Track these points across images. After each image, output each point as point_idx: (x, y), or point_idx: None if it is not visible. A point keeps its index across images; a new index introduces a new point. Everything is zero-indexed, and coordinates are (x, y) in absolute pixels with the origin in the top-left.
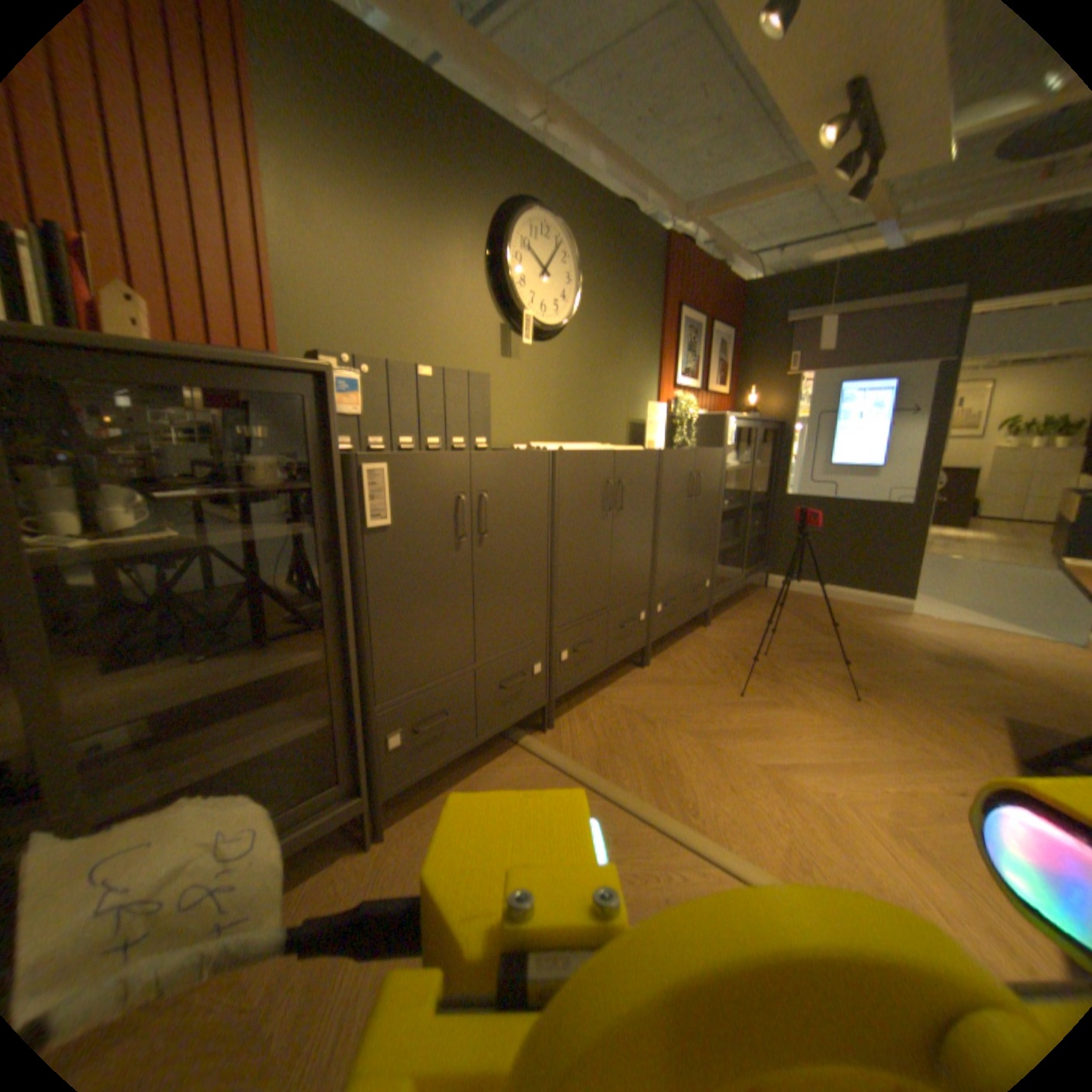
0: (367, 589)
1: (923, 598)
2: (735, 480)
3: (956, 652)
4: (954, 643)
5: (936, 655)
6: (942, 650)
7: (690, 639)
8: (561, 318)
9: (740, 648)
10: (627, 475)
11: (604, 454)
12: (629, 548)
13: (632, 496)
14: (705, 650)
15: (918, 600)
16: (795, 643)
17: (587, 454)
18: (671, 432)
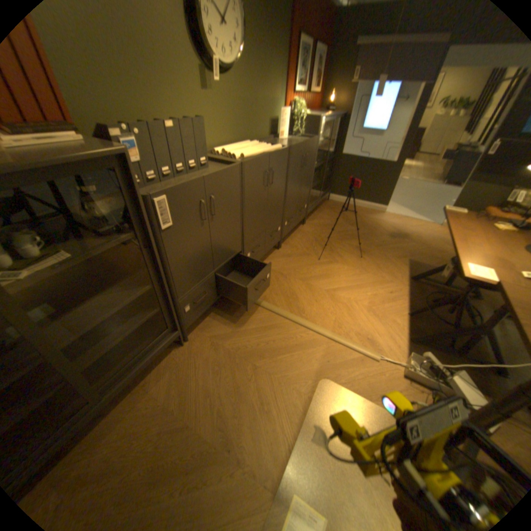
0: (167, 256)
1: (390, 203)
2: (320, 149)
3: (398, 231)
4: (398, 227)
5: (391, 233)
6: (393, 231)
7: (297, 233)
8: (233, 55)
9: (318, 236)
10: (275, 166)
11: (265, 158)
12: (275, 201)
13: (277, 176)
14: (303, 238)
15: (388, 205)
16: (339, 232)
17: (257, 160)
18: (291, 125)
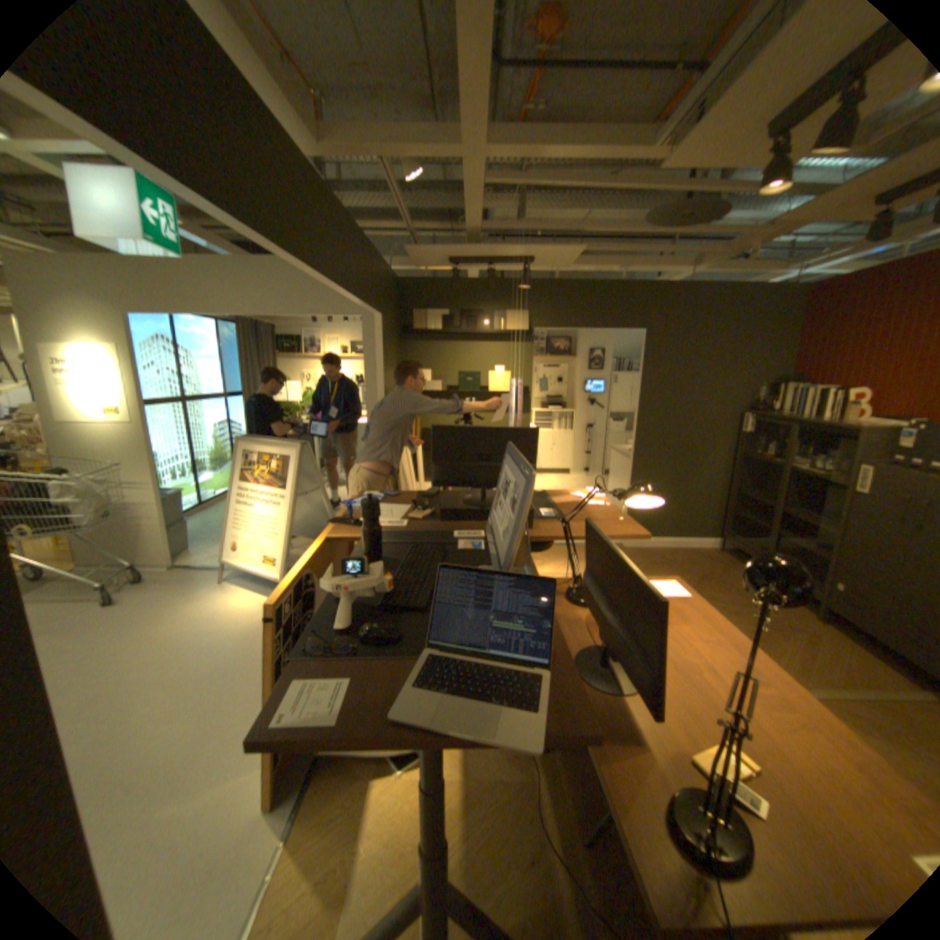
0: (851, 517)
1: None
2: None
3: None
4: None
5: None
6: None
7: None
8: None
9: None
10: None
11: None
12: None
13: None
14: None
15: None
16: None
17: None
18: None
